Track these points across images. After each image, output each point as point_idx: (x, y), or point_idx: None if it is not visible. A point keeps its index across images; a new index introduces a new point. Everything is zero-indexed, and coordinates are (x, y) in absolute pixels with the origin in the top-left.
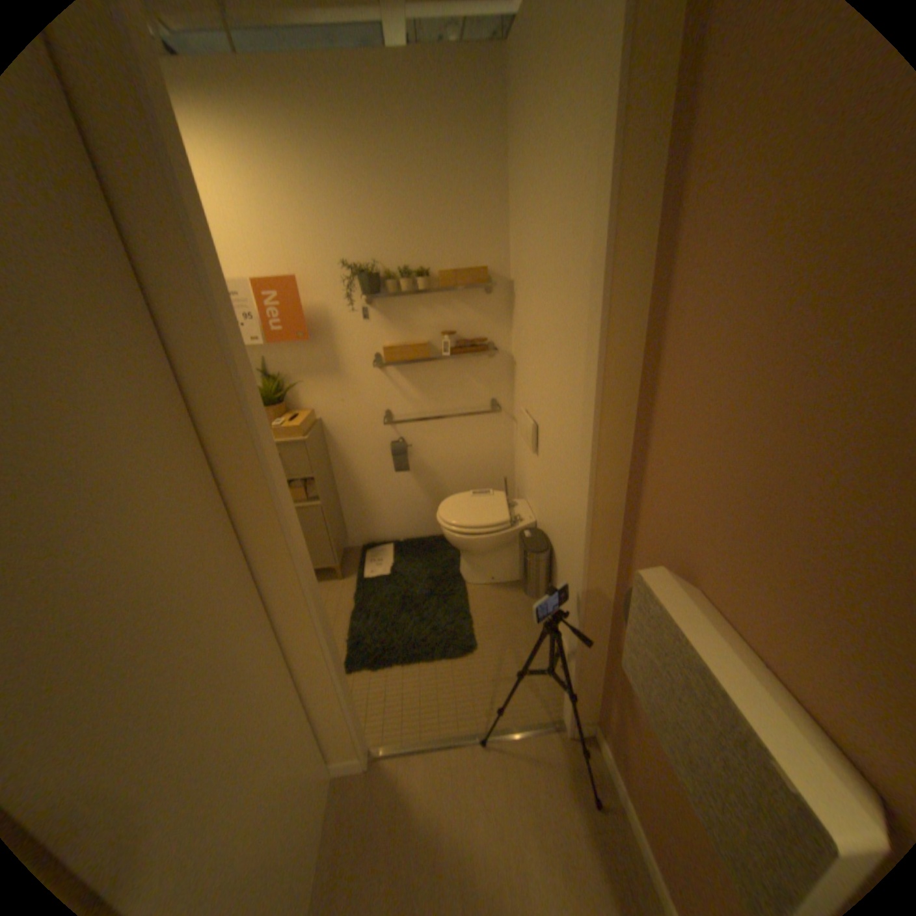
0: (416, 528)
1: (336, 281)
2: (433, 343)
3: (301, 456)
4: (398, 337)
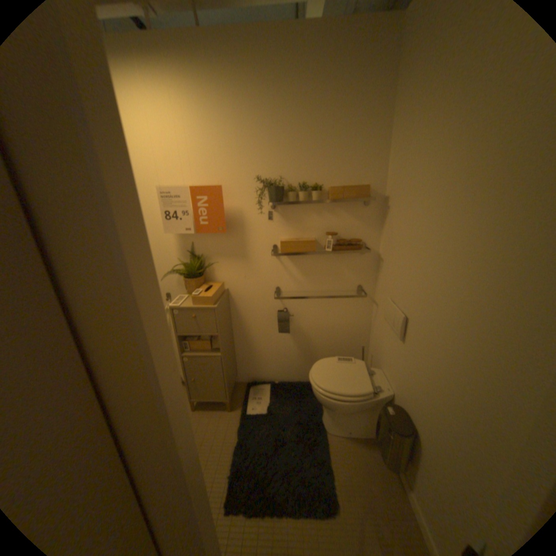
0: (288, 374)
1: (250, 190)
2: (318, 240)
3: (210, 319)
4: (291, 233)
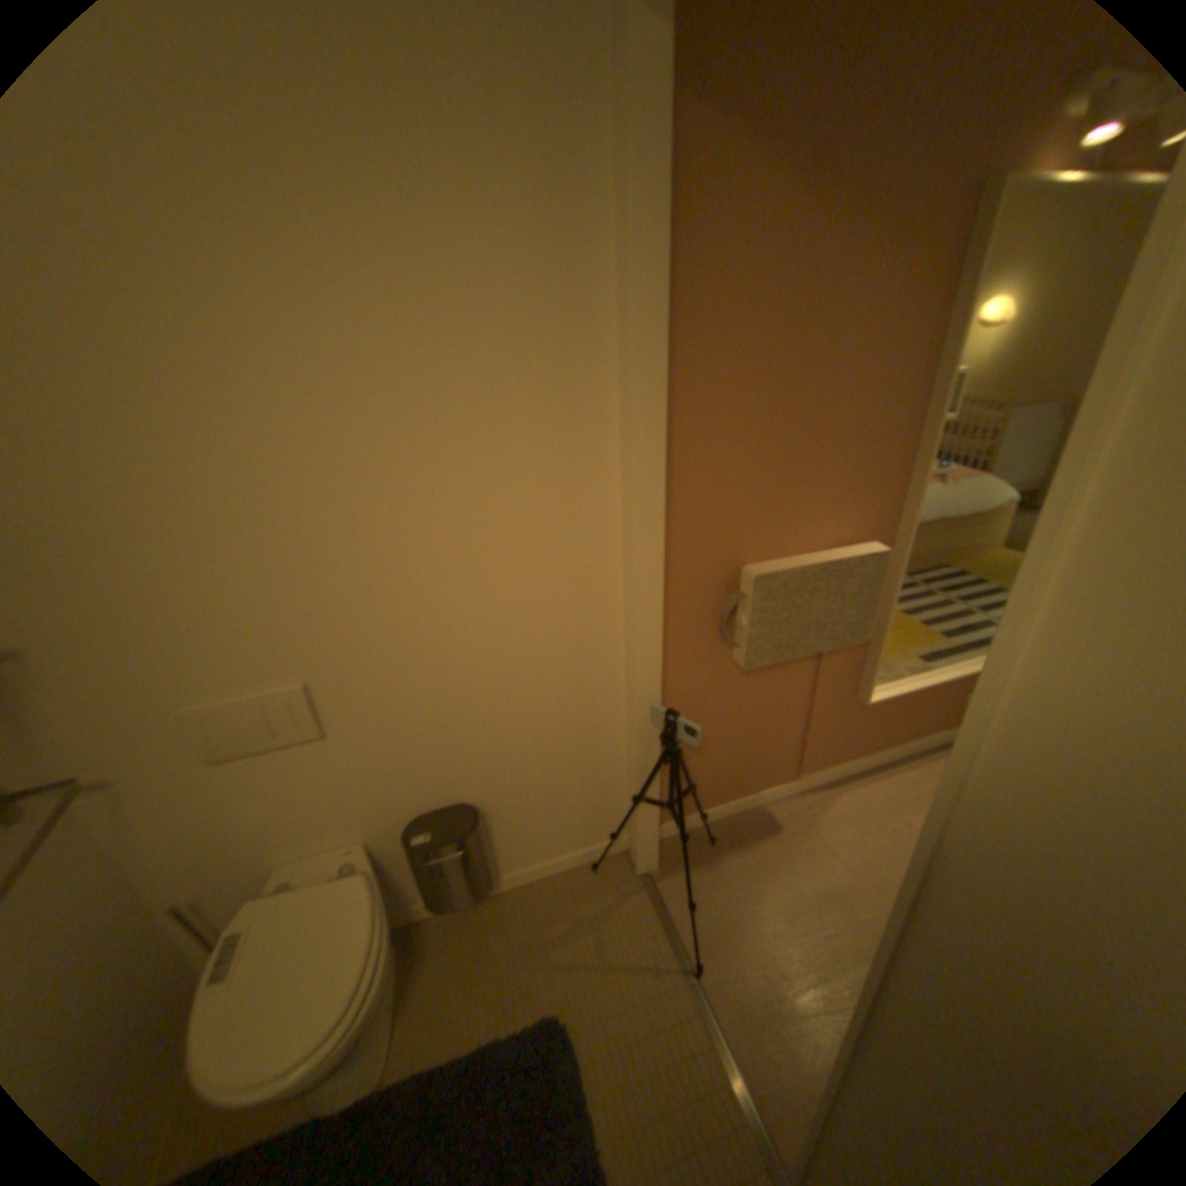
0: None
1: None
2: None
3: None
4: None
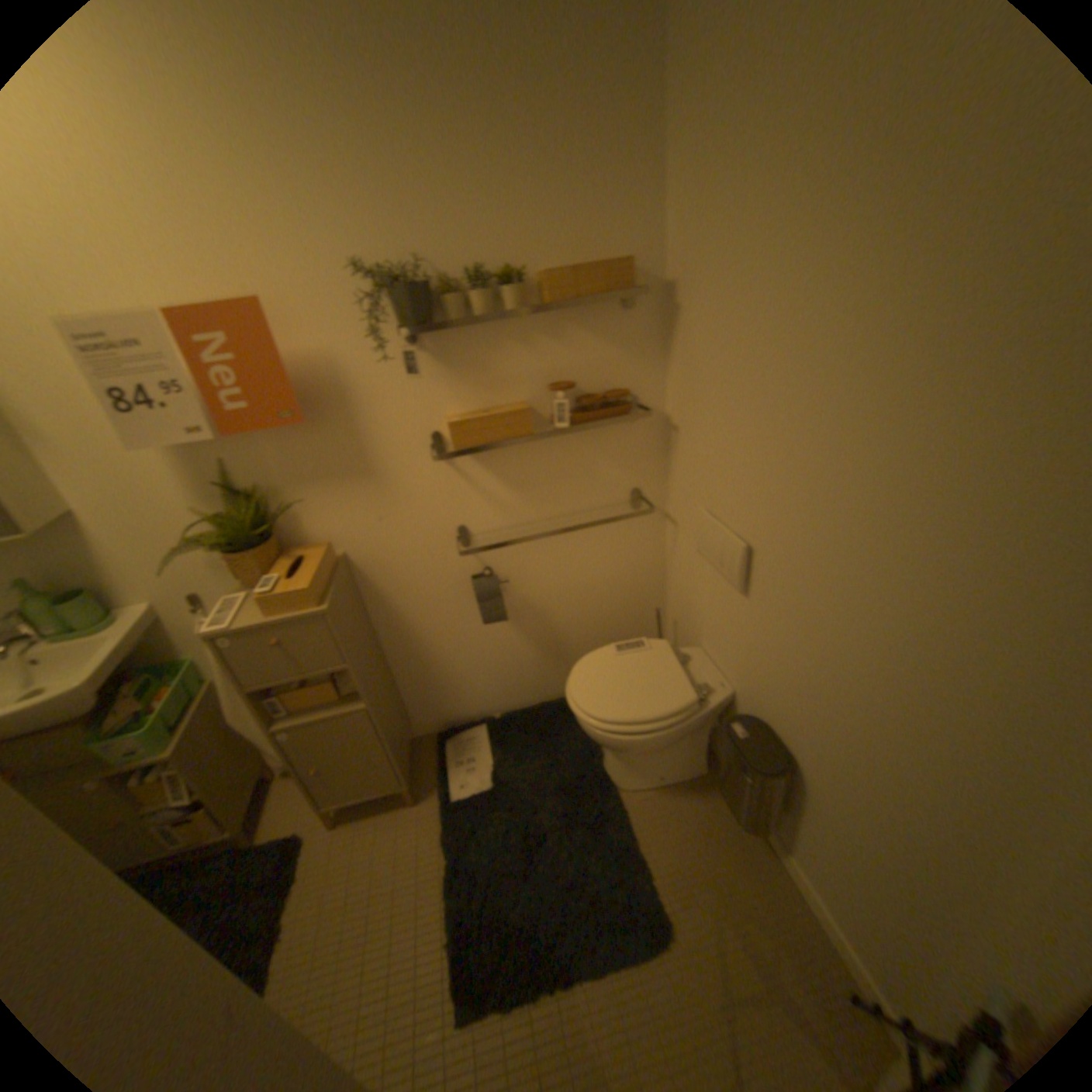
0: (519, 695)
1: (345, 300)
2: (534, 404)
3: (320, 637)
4: (471, 398)
